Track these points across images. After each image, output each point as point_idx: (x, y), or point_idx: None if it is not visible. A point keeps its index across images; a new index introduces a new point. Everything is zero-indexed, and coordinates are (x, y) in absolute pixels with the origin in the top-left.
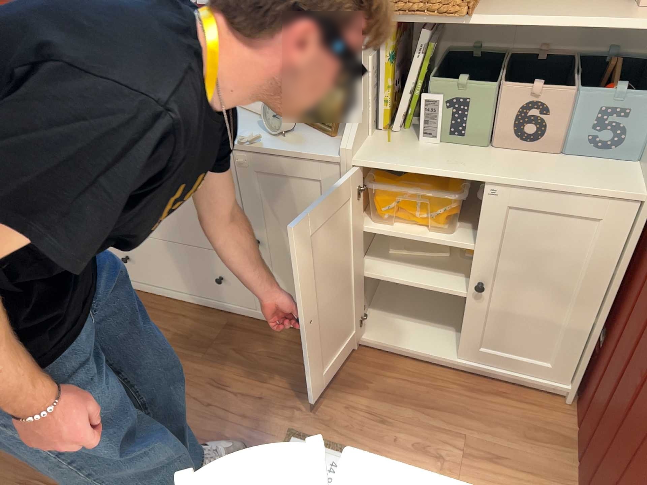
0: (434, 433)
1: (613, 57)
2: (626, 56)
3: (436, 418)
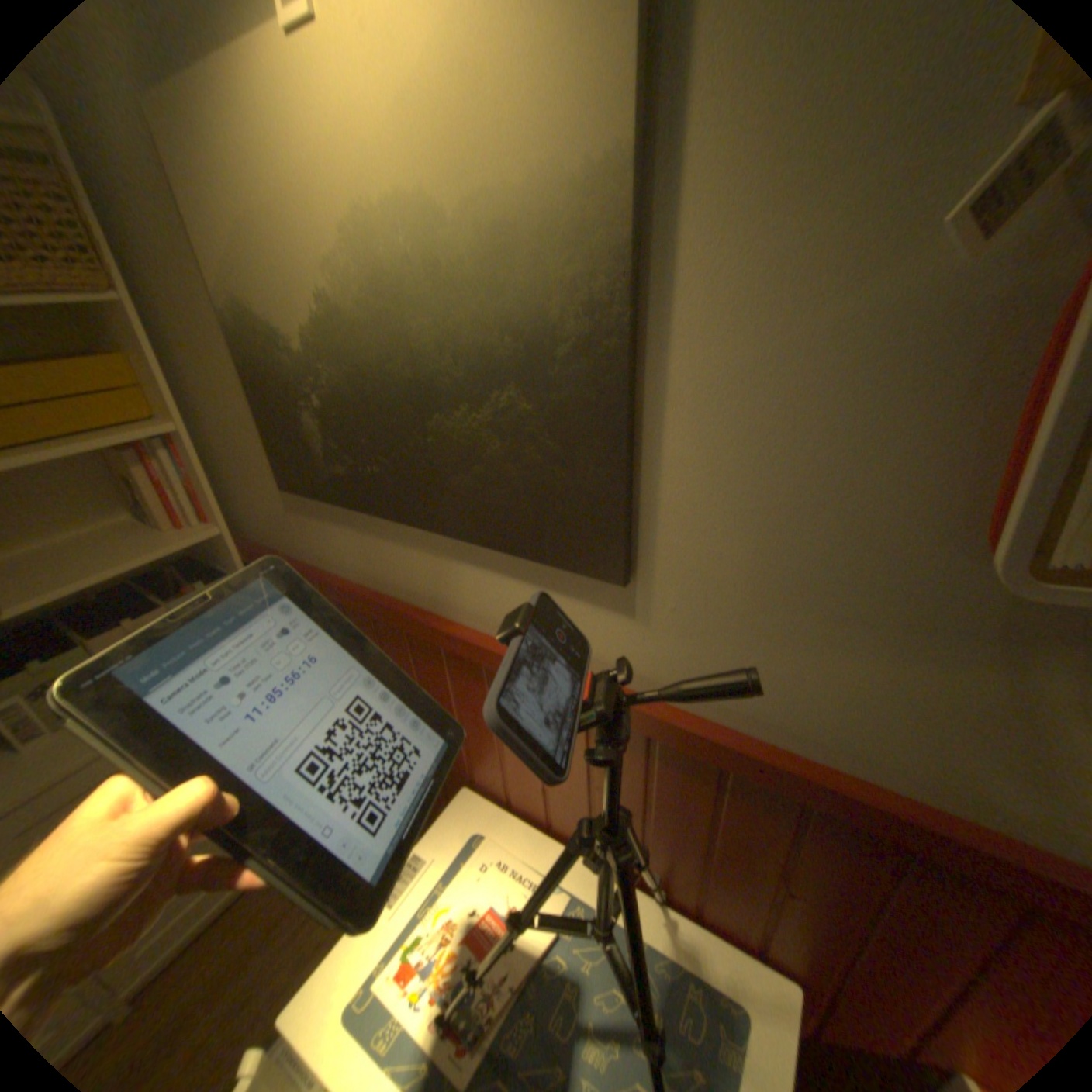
0: (293, 945)
1: (161, 569)
2: (171, 563)
3: (282, 934)
